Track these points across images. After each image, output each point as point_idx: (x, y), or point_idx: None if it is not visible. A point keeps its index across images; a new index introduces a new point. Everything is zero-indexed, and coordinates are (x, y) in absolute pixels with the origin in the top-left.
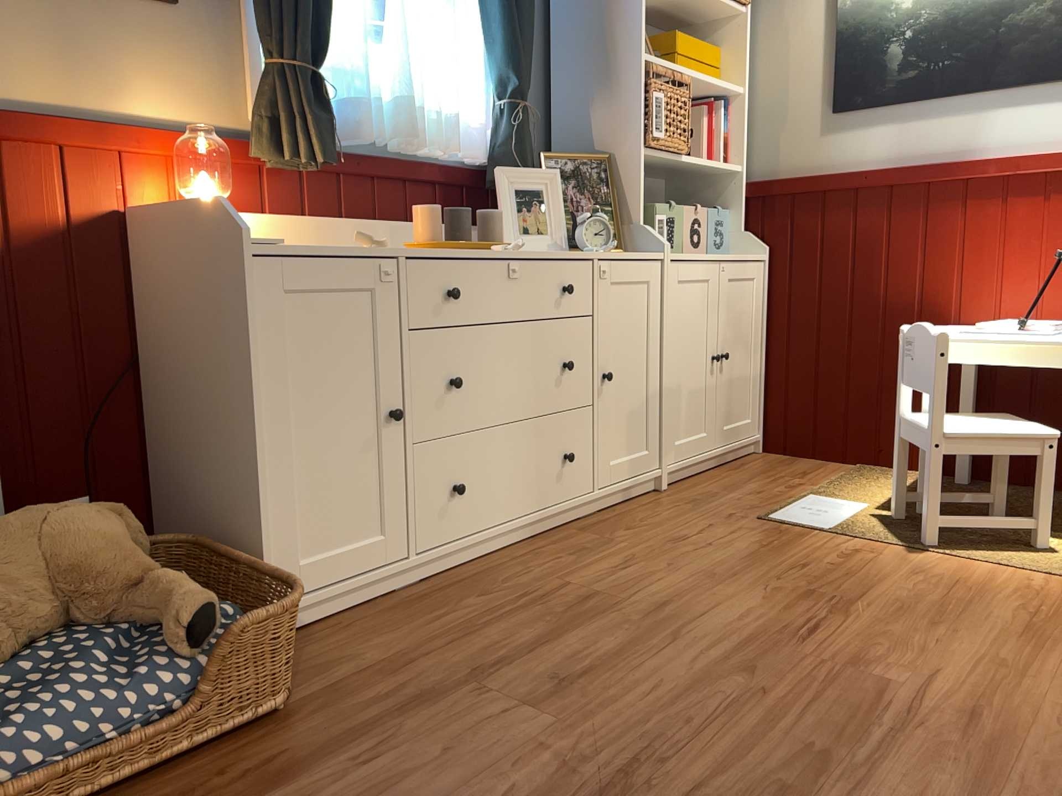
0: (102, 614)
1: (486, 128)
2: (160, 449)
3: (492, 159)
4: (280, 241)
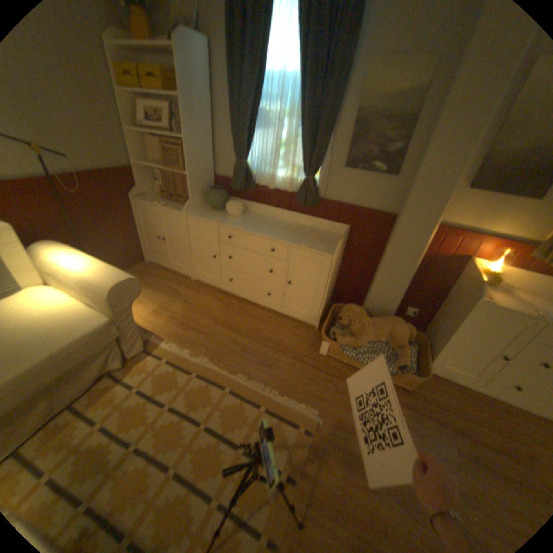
0: (393, 347)
1: None
2: (440, 313)
3: None
4: (496, 303)
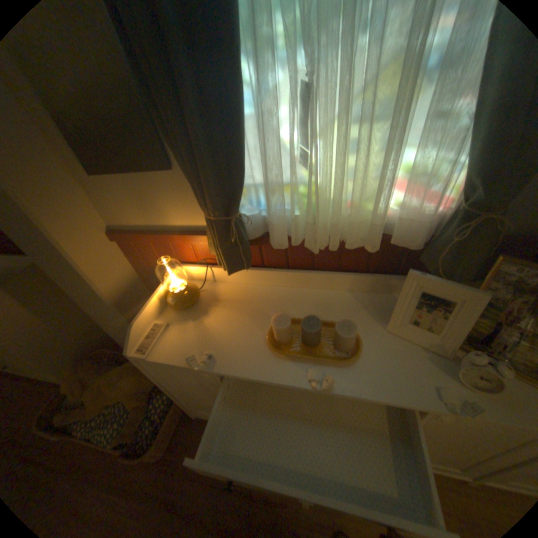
0: (132, 406)
1: (456, 206)
2: None
3: (433, 246)
4: (146, 357)
